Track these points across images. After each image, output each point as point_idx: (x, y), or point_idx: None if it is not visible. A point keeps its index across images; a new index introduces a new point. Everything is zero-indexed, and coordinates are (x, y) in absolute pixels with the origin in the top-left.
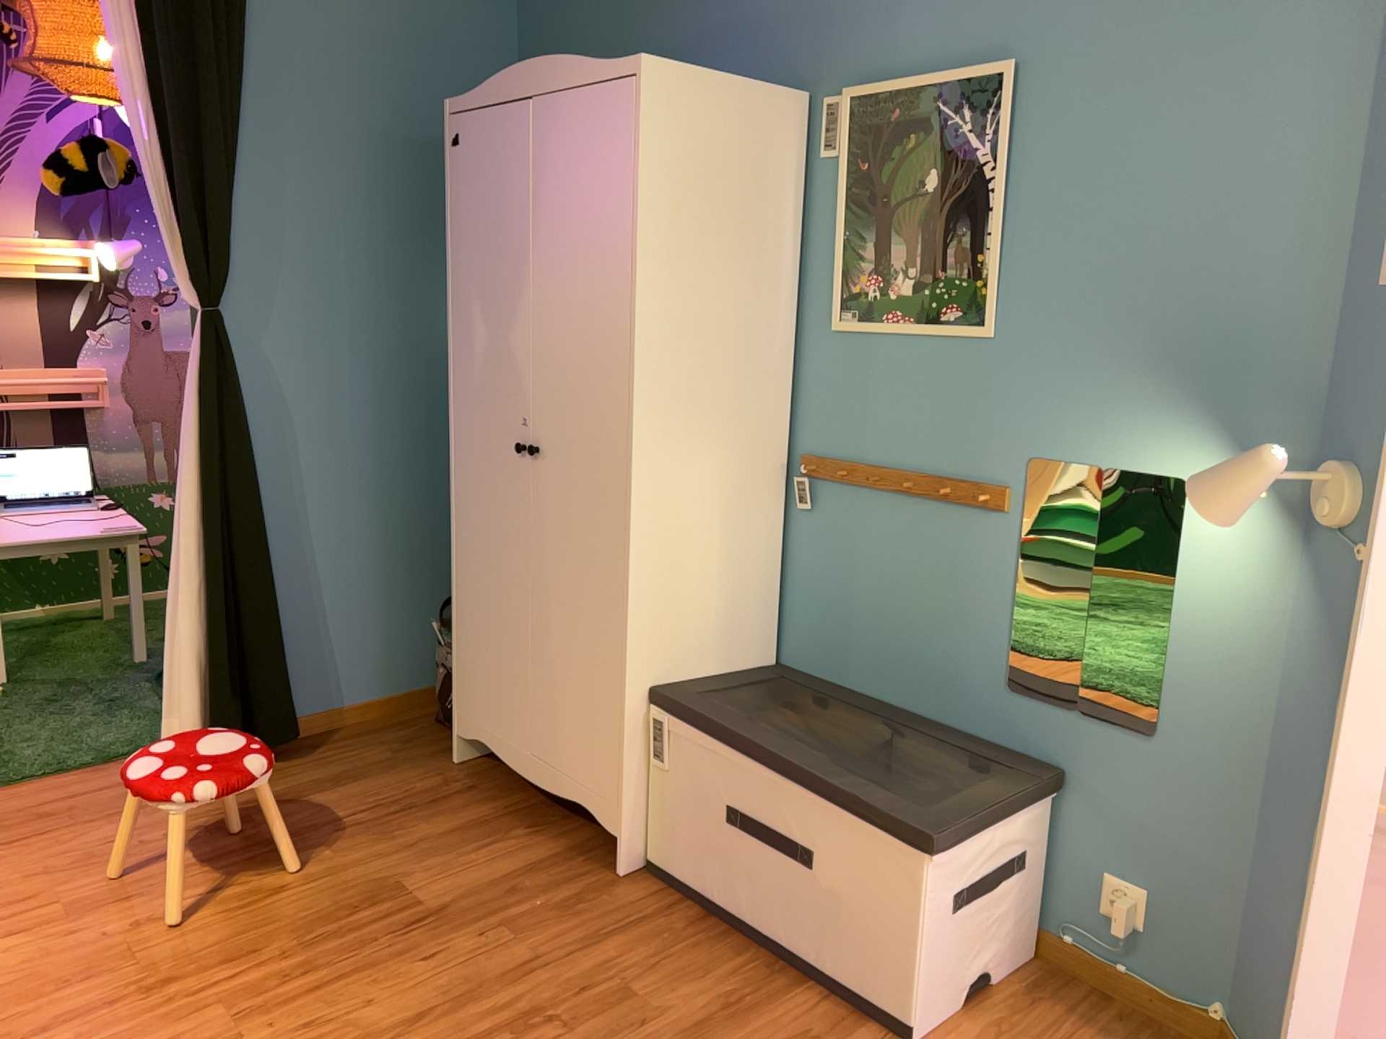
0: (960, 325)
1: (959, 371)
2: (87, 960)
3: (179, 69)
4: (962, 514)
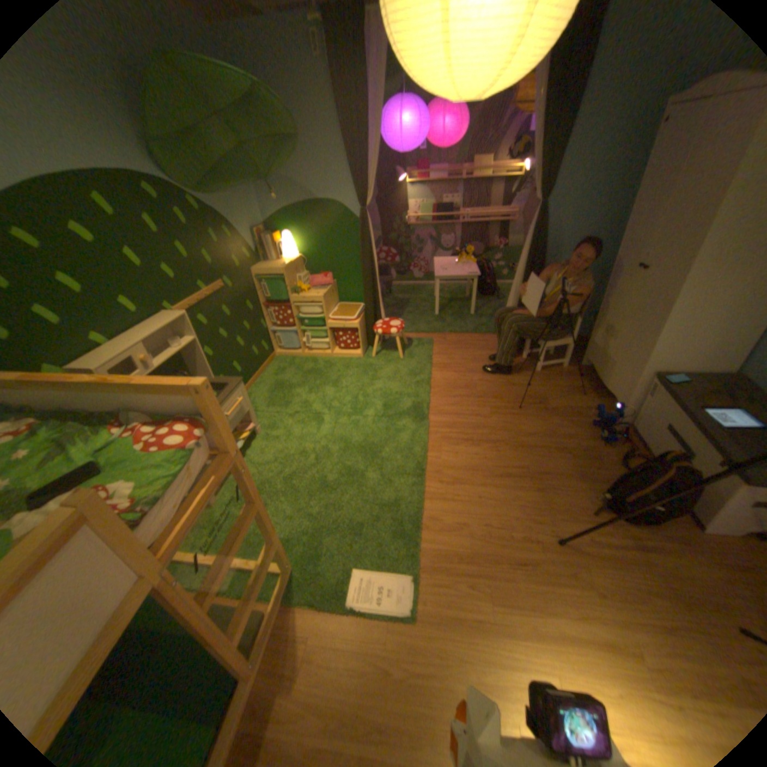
0: None
1: None
2: (466, 385)
3: (555, 106)
4: None
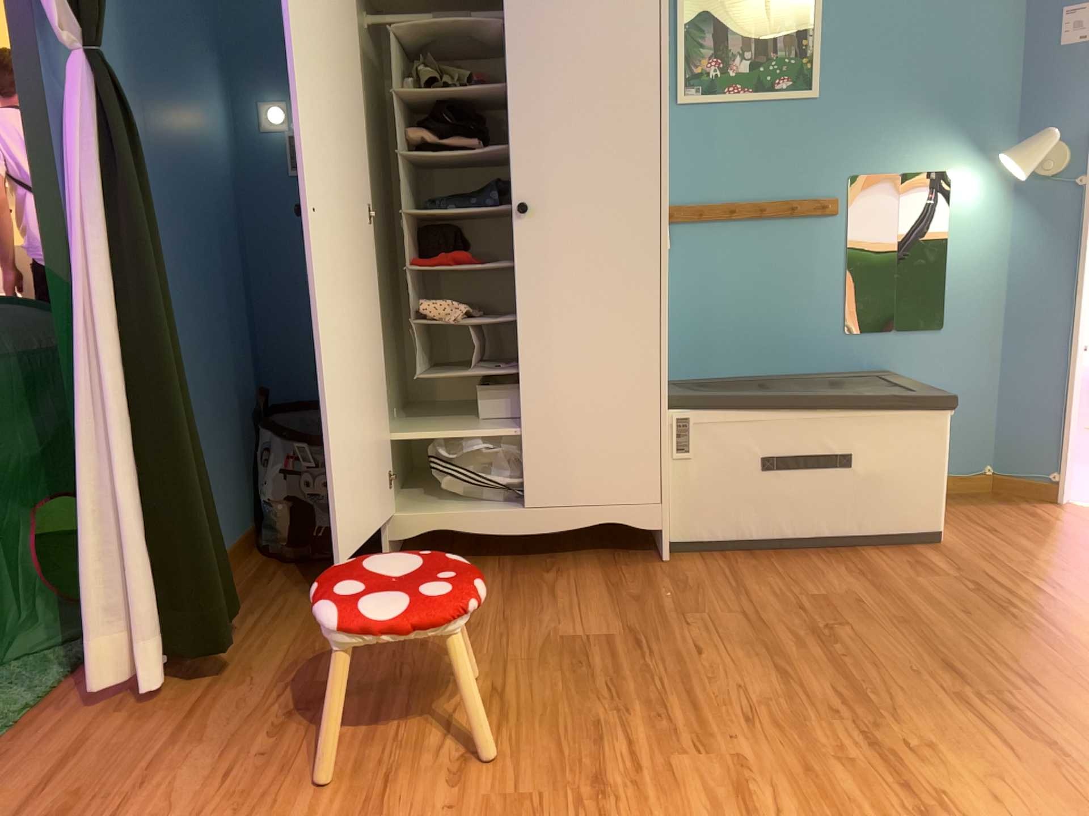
0: (792, 91)
1: (791, 125)
2: None
3: None
4: (800, 224)
